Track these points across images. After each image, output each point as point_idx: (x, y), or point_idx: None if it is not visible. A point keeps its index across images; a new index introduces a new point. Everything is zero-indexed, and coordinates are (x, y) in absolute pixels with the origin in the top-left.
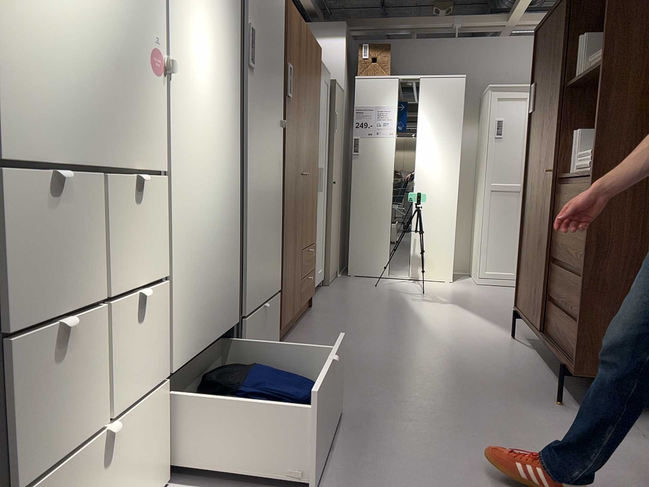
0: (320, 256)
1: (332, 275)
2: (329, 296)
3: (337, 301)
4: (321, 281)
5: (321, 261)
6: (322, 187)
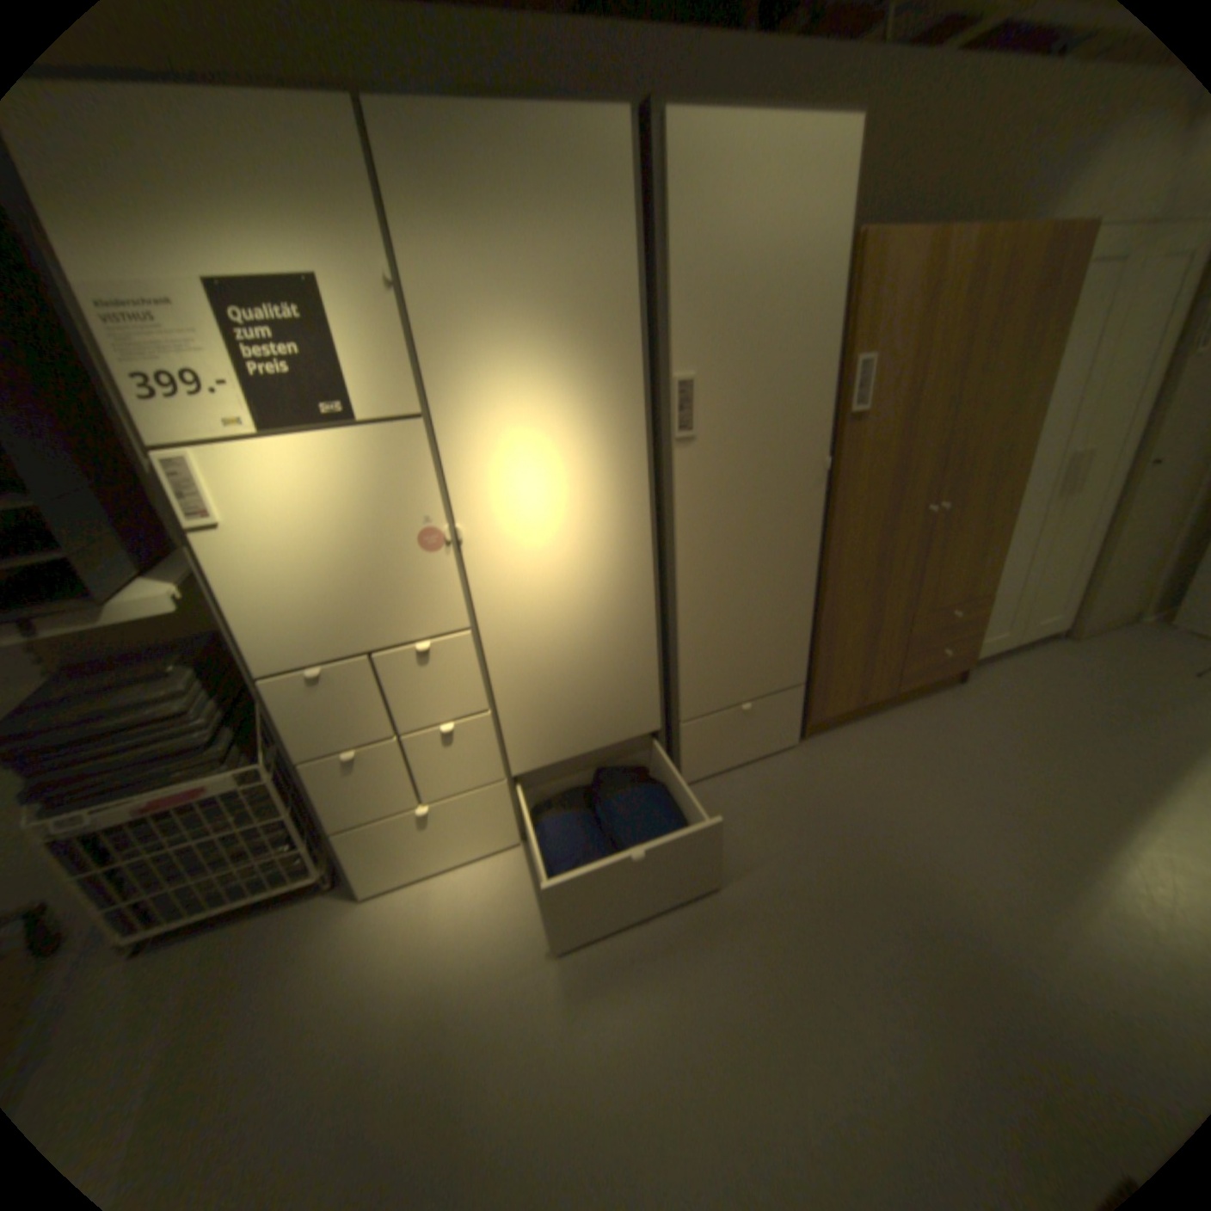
0: (1061, 597)
1: (1107, 624)
2: (1042, 668)
3: (1041, 686)
4: (1053, 635)
5: (1062, 604)
6: (1101, 480)
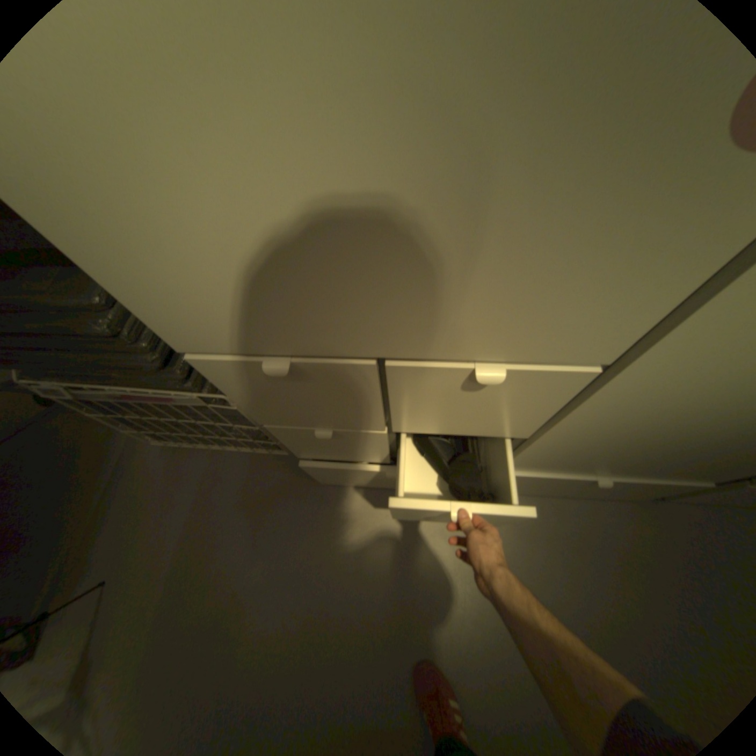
0: None
1: None
2: None
3: None
4: None
5: None
6: None
